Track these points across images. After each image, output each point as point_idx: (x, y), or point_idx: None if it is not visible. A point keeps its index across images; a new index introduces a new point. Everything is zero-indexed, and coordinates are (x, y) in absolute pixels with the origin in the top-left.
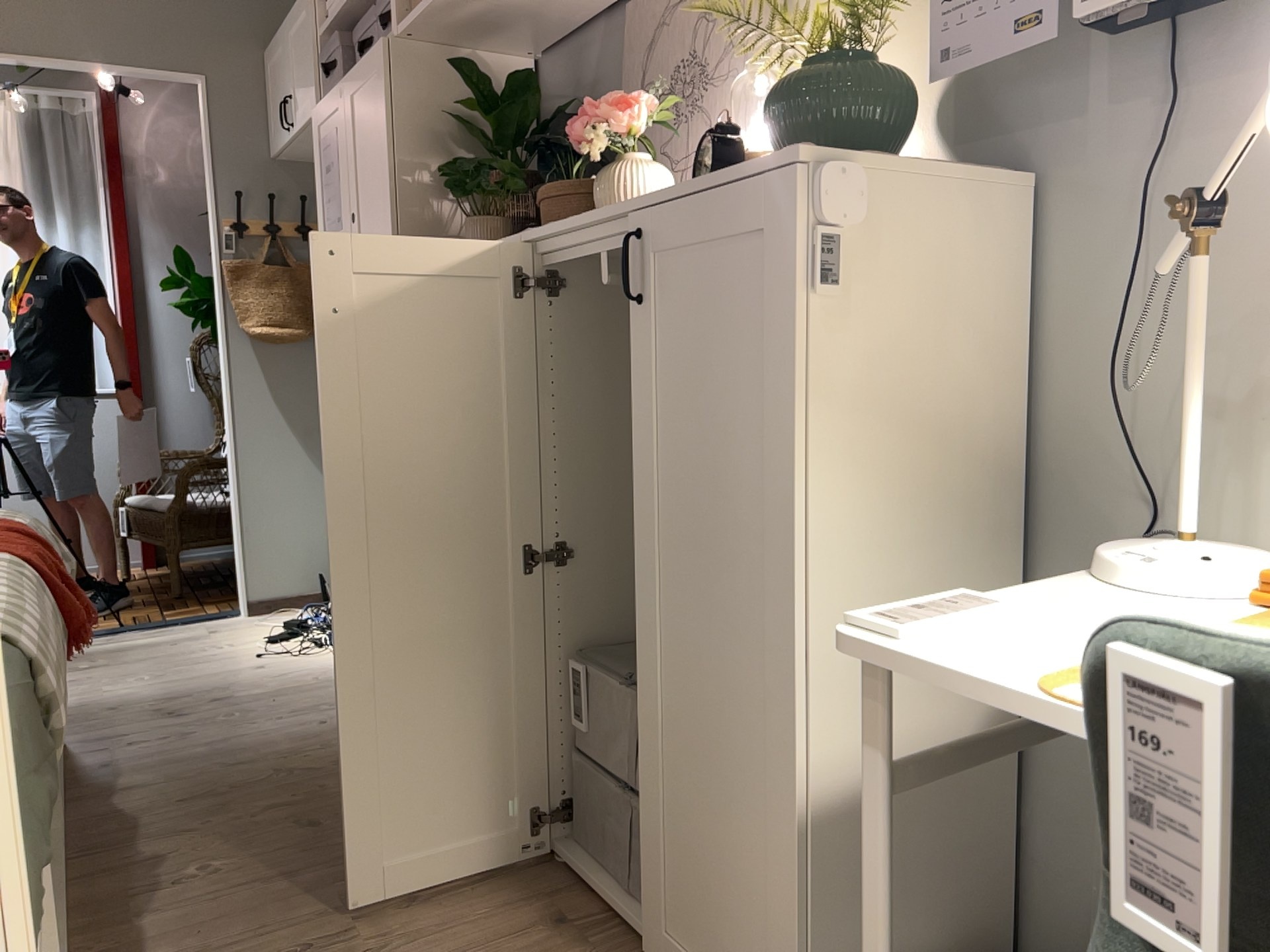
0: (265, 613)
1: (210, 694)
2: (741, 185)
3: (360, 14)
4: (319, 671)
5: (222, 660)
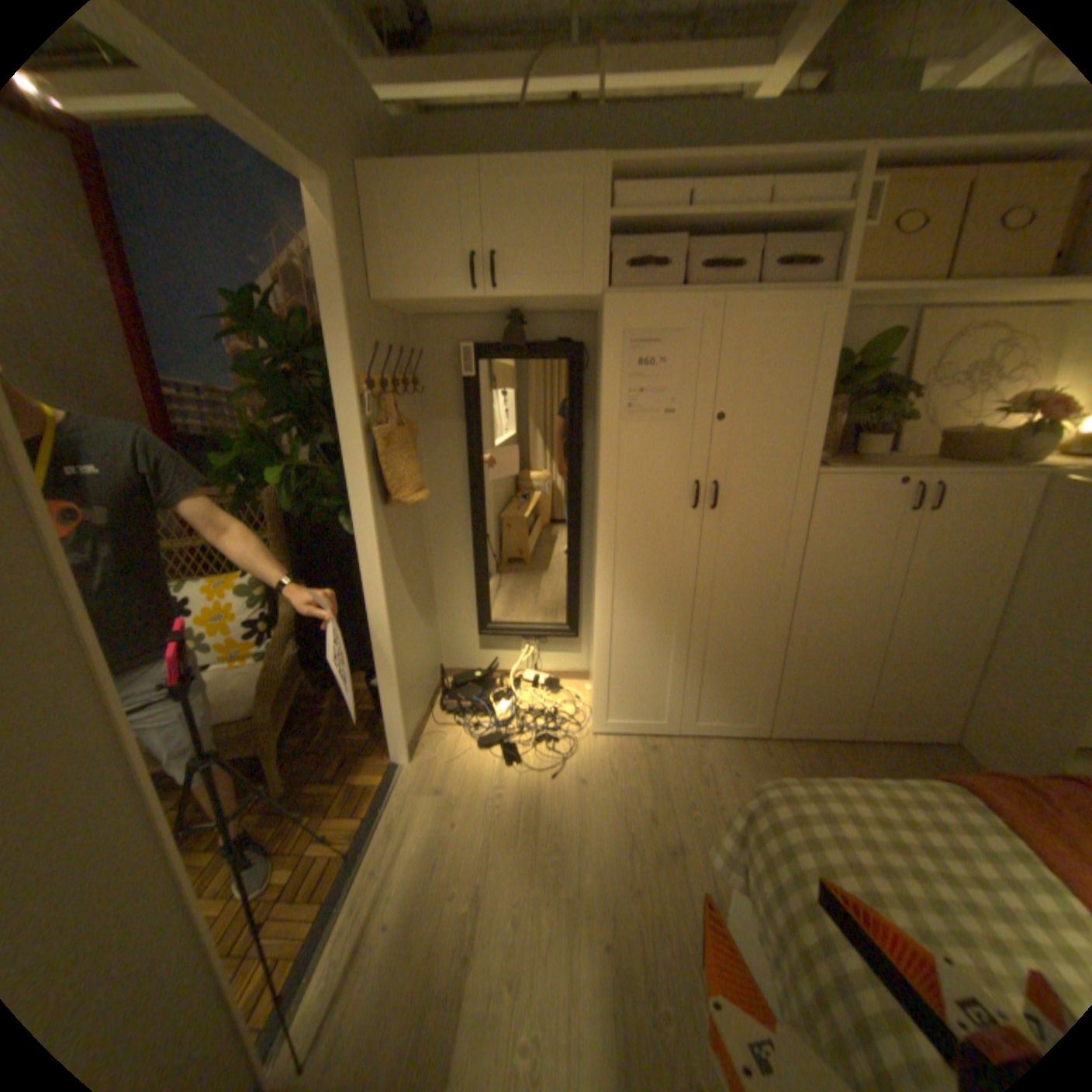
0: (419, 752)
1: (635, 823)
2: None
3: (683, 224)
4: (618, 755)
5: (543, 802)
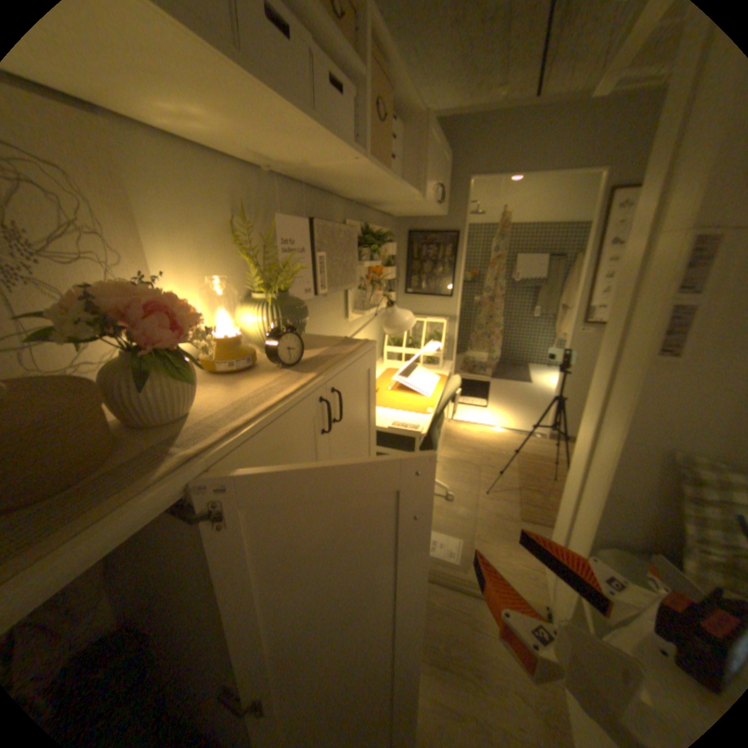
0: None
1: None
2: (363, 354)
3: None
4: None
5: None
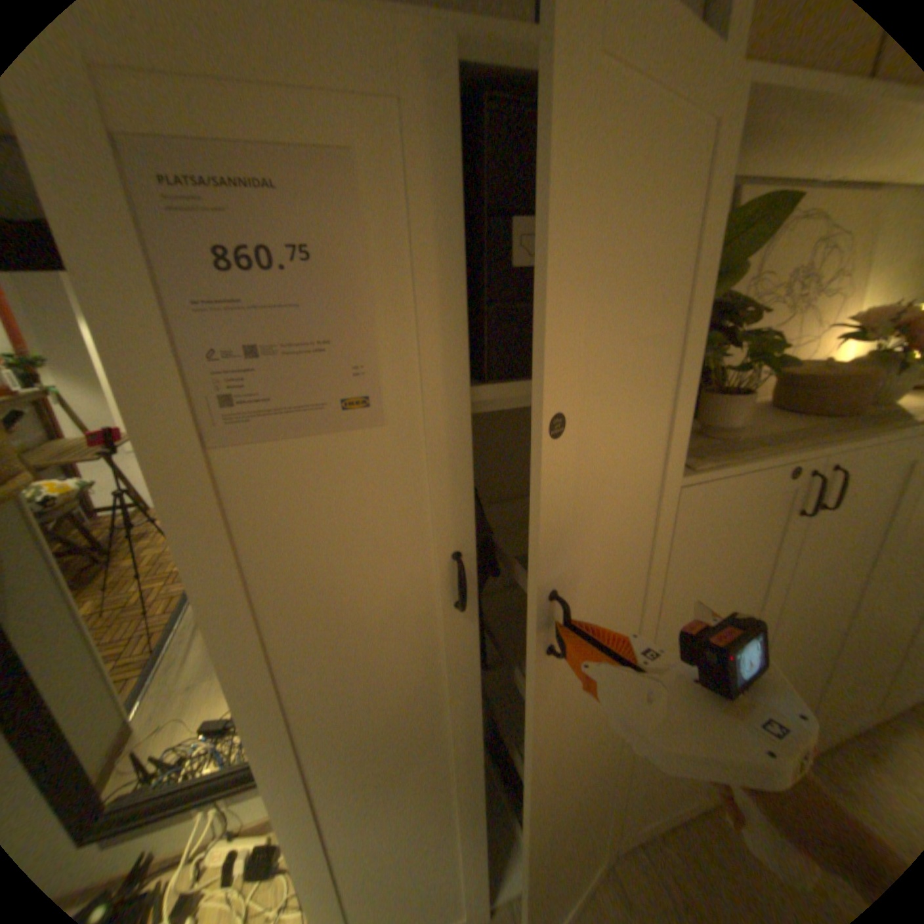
0: None
1: None
2: None
3: None
4: None
5: None
